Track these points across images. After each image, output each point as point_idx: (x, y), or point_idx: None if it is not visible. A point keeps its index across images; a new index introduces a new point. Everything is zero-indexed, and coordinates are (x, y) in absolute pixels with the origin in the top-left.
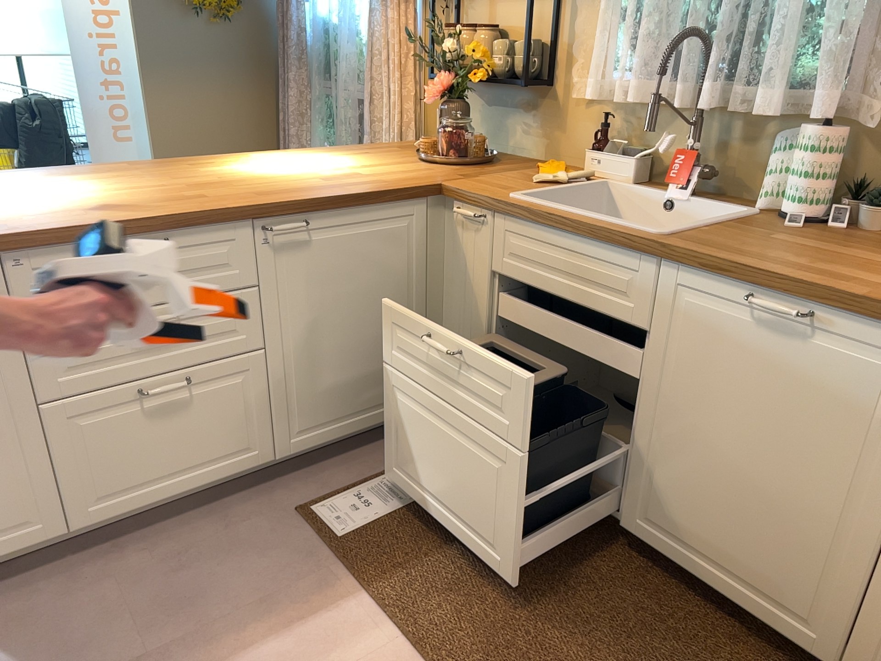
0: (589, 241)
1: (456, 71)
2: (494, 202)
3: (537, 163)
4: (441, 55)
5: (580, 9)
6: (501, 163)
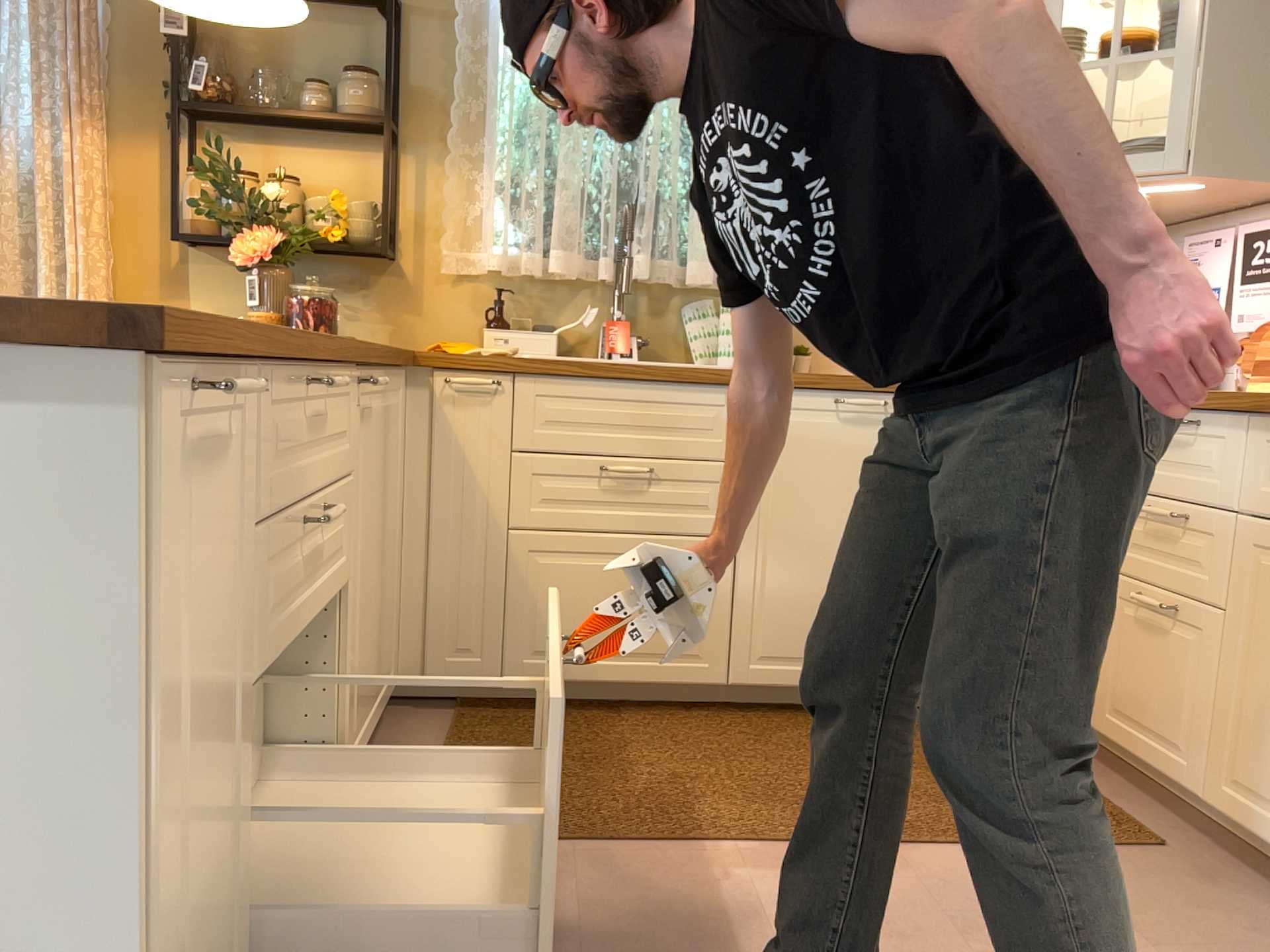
0: (665, 384)
1: (289, 225)
2: (519, 362)
3: None
4: (260, 201)
5: (451, 172)
6: None
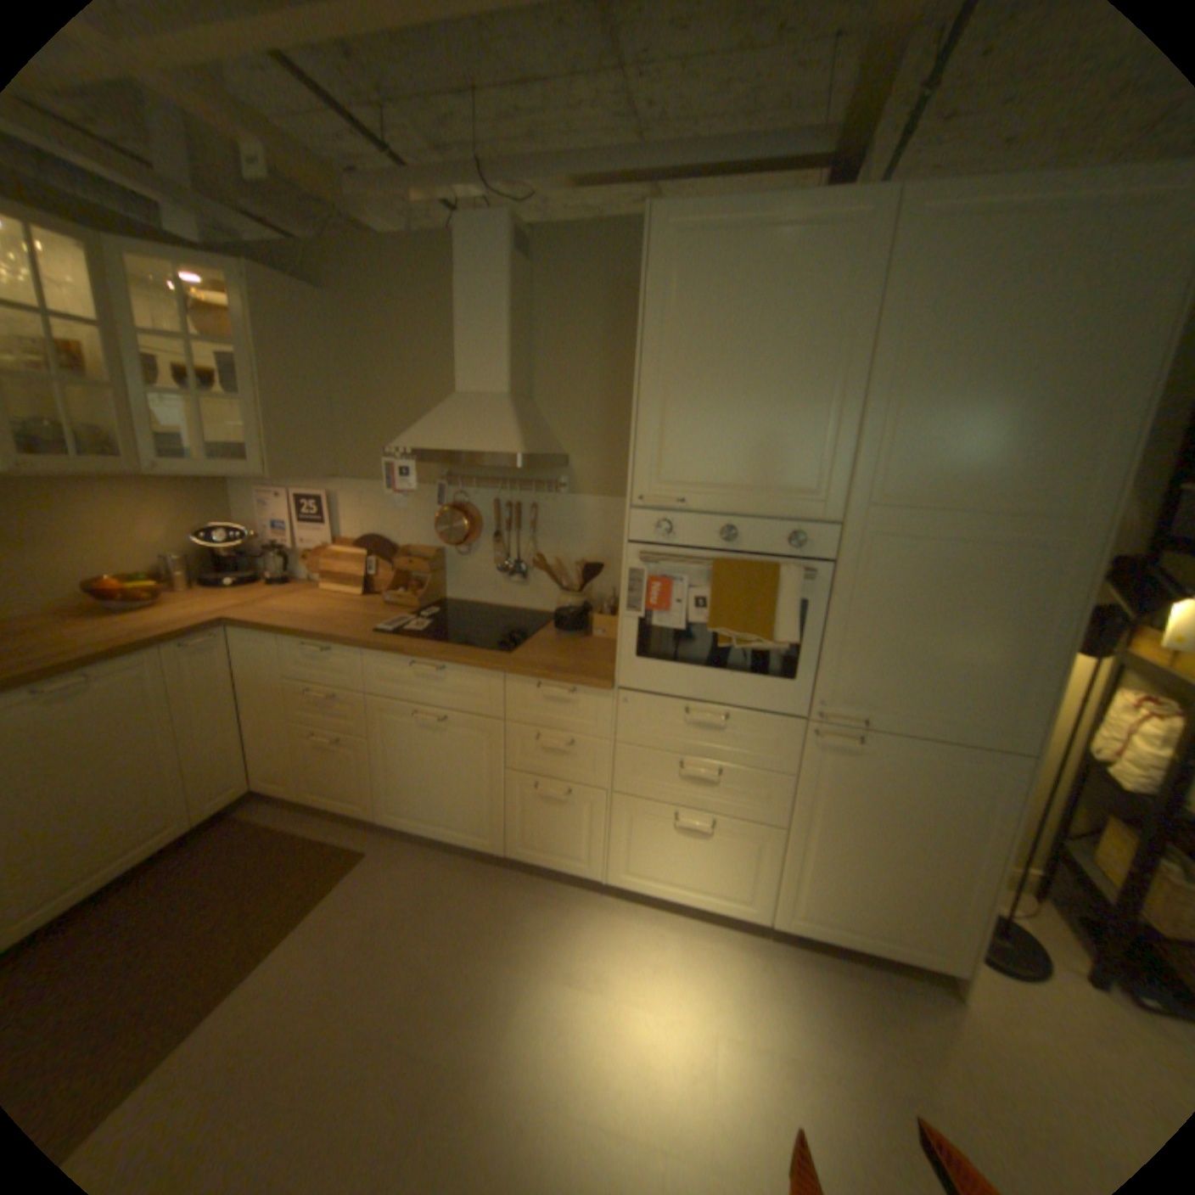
0: None
1: None
2: None
3: None
4: None
5: None
6: None
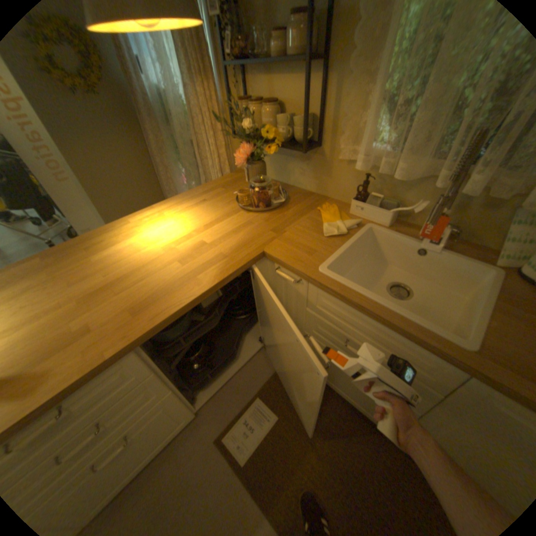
0: (399, 334)
1: (255, 141)
2: (309, 278)
3: (313, 197)
4: (242, 129)
5: (351, 88)
6: (291, 201)
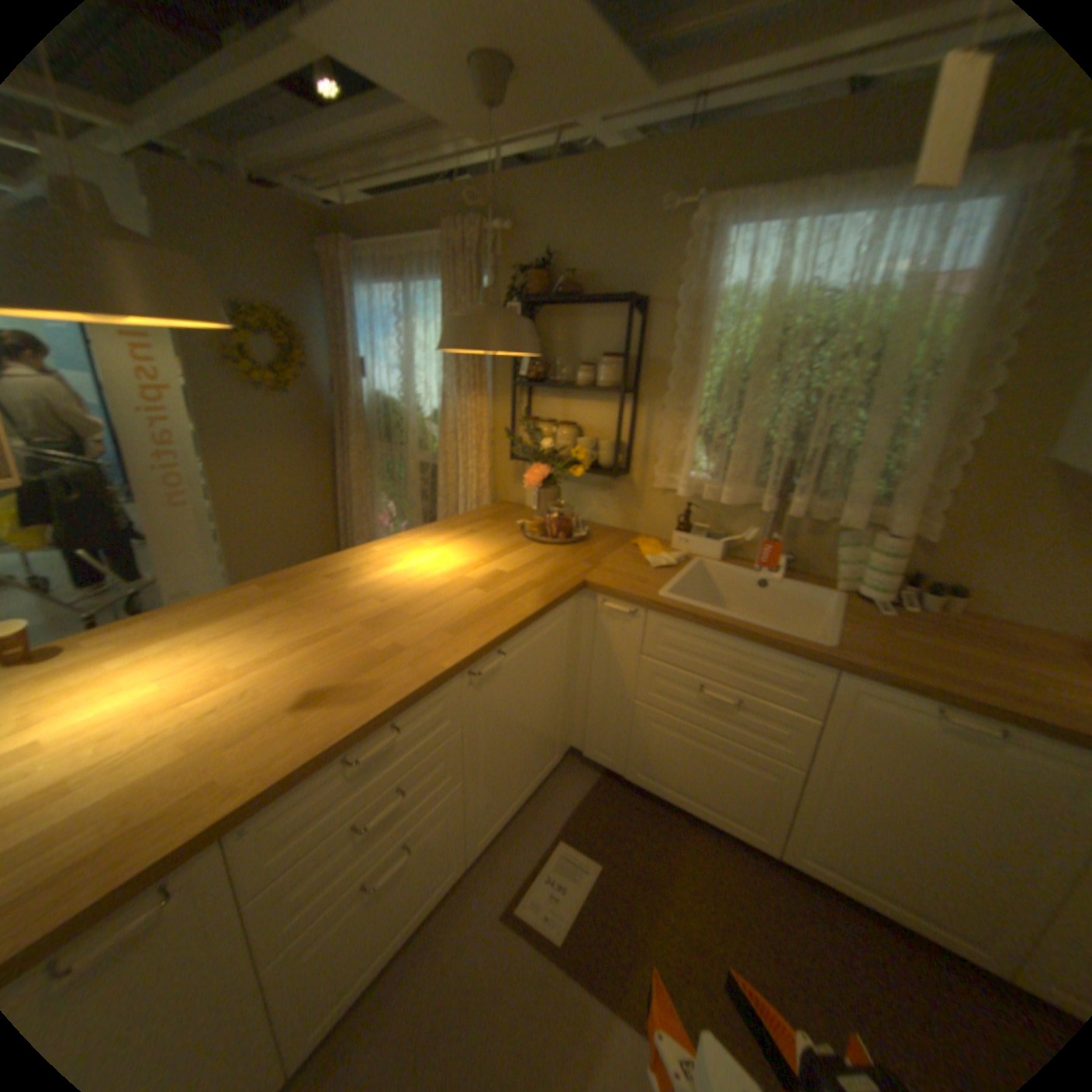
0: (763, 647)
1: (555, 463)
2: (651, 603)
3: (620, 533)
4: (540, 449)
5: (665, 420)
6: (595, 535)
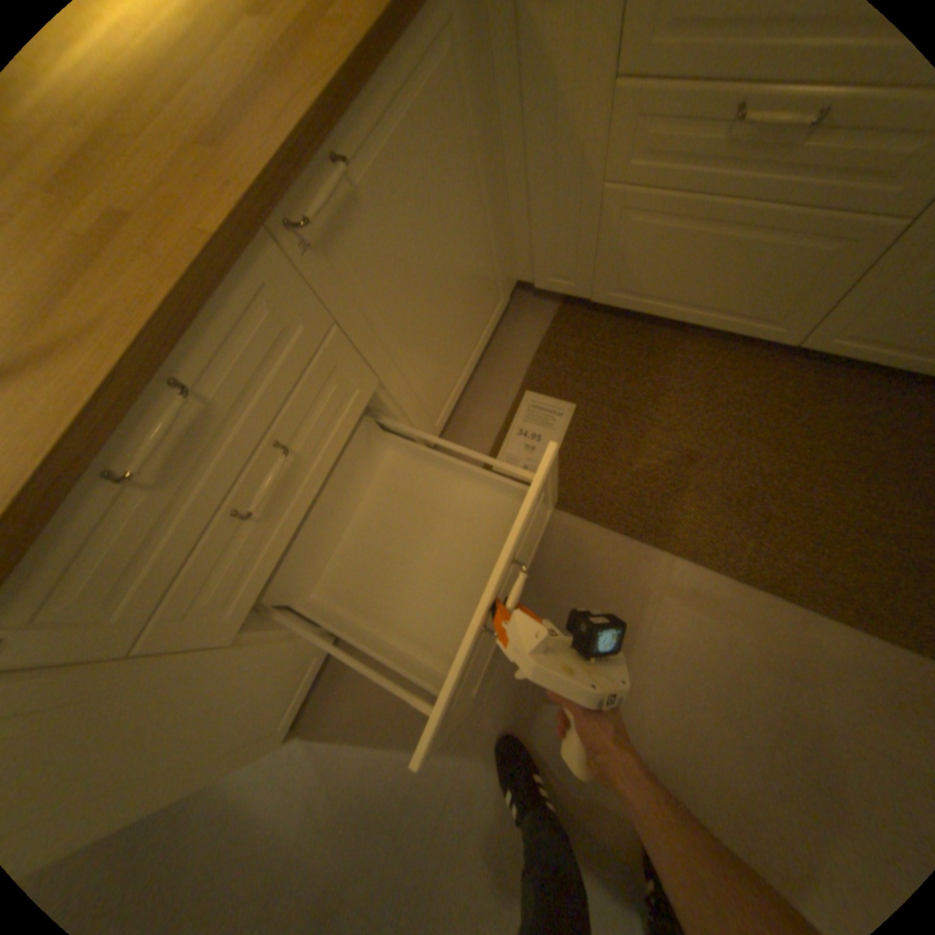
0: None
1: None
2: None
3: None
4: None
5: None
6: None
